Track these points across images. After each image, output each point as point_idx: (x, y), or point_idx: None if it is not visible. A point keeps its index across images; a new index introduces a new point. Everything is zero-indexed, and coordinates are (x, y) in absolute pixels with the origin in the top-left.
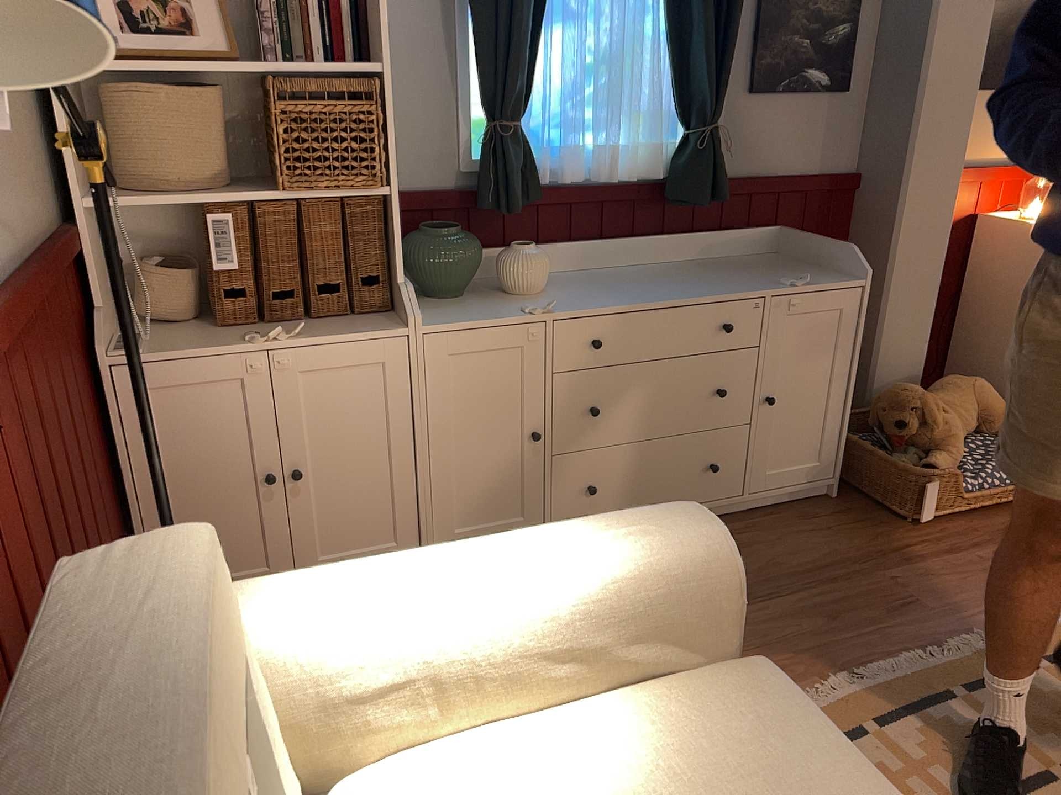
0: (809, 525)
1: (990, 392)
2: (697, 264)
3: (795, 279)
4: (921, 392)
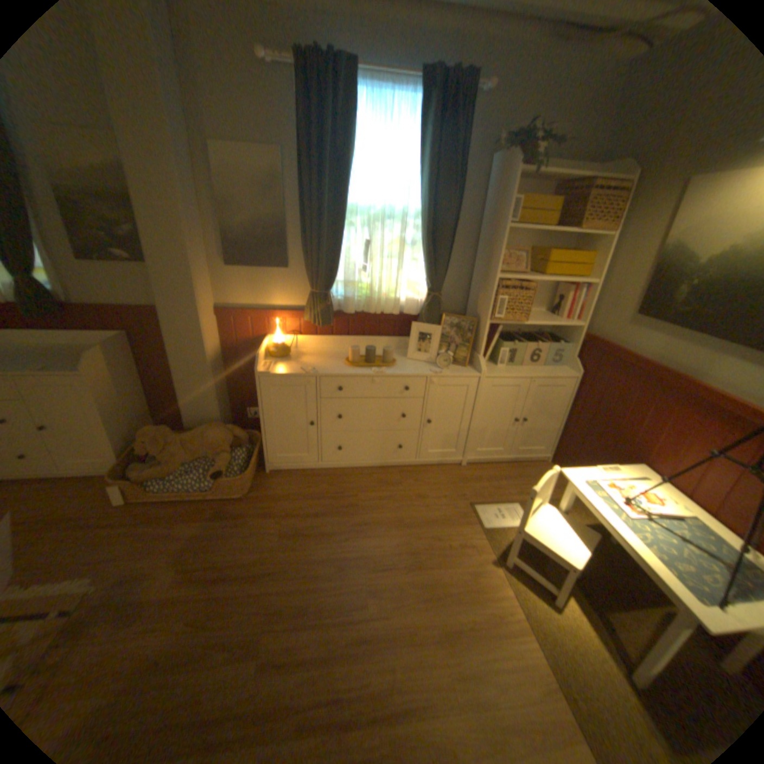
0: (76, 494)
1: (214, 438)
2: (60, 348)
3: (54, 367)
4: (162, 433)
